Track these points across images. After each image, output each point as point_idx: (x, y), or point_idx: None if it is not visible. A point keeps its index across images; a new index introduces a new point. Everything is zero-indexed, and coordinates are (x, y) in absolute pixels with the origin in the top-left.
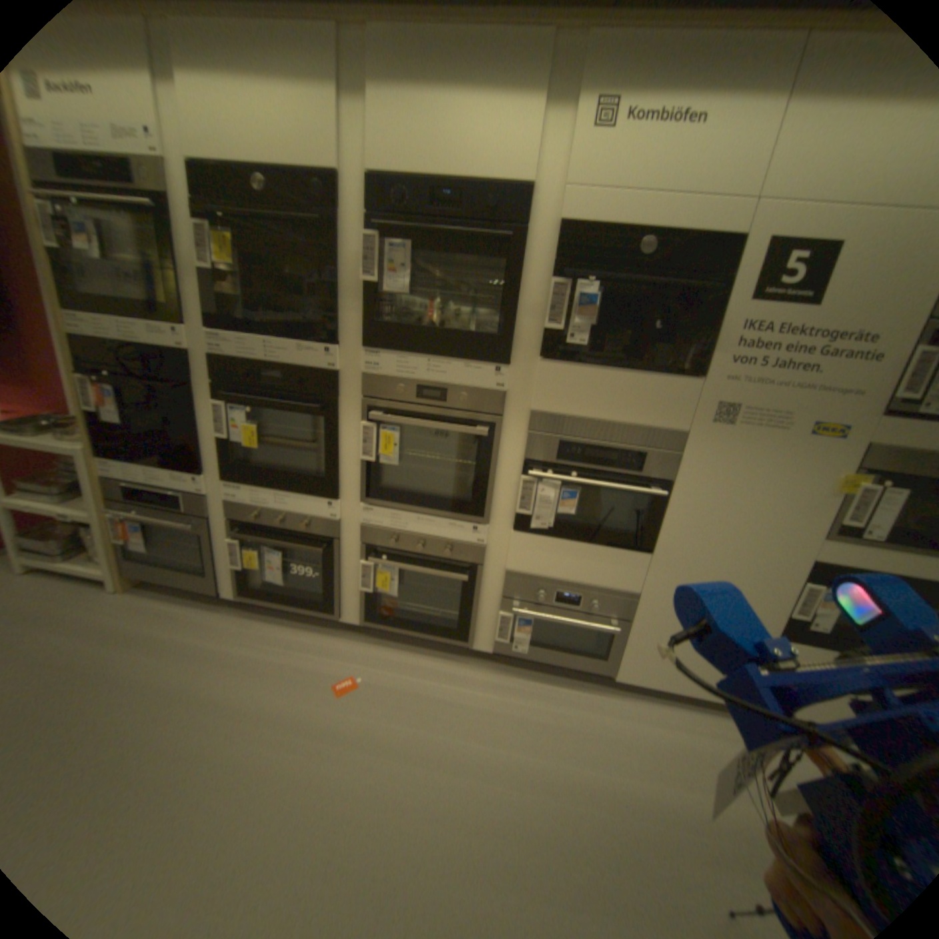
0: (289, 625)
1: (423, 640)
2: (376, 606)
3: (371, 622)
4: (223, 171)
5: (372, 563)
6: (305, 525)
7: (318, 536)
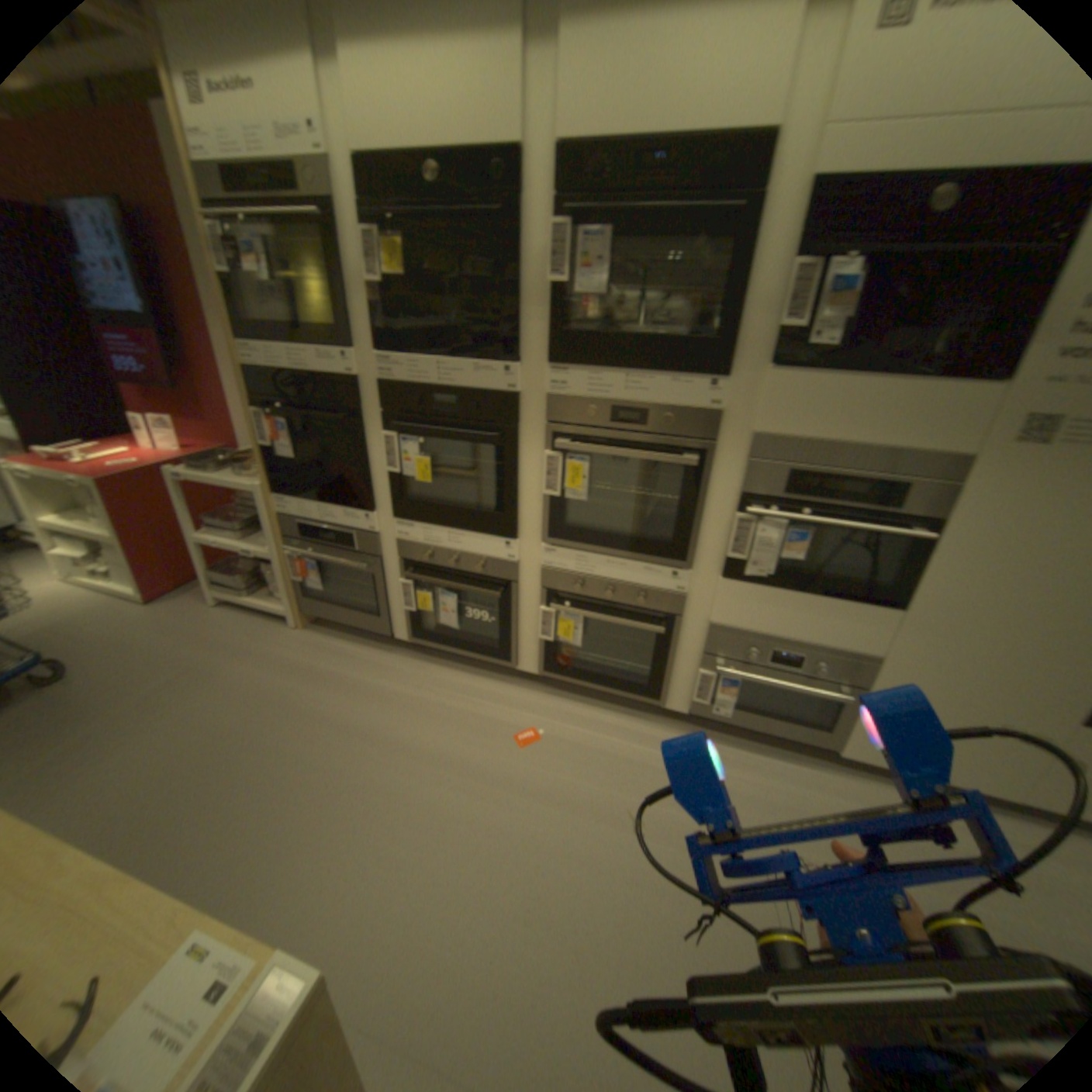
0: (463, 670)
1: (607, 694)
2: (556, 655)
3: (550, 671)
4: (389, 163)
5: (553, 609)
6: (481, 566)
7: (494, 578)
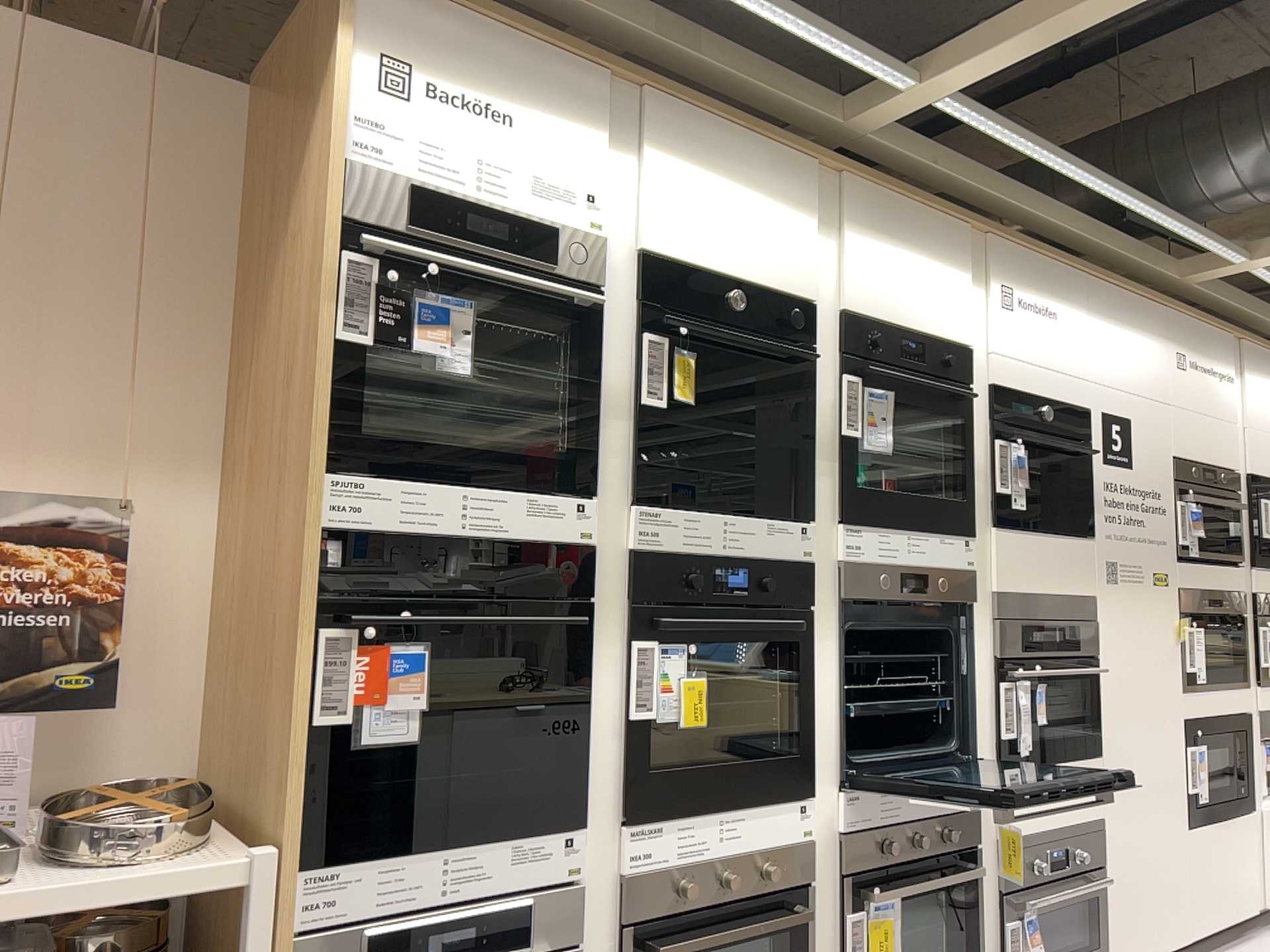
0: None
1: None
2: None
3: None
4: (691, 275)
5: (860, 907)
6: (773, 867)
7: (786, 884)
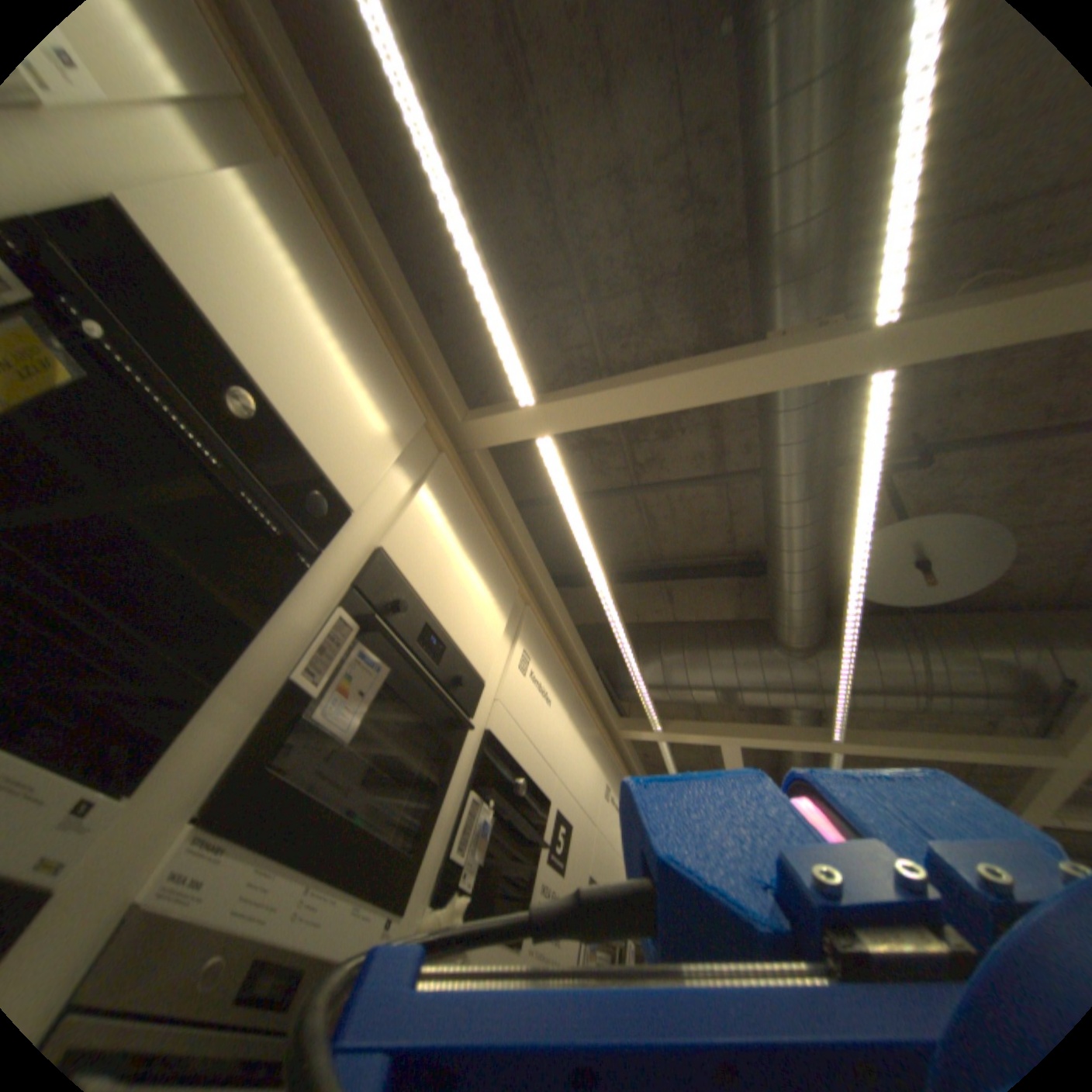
0: None
1: None
2: None
3: None
4: (182, 322)
5: None
6: None
7: None
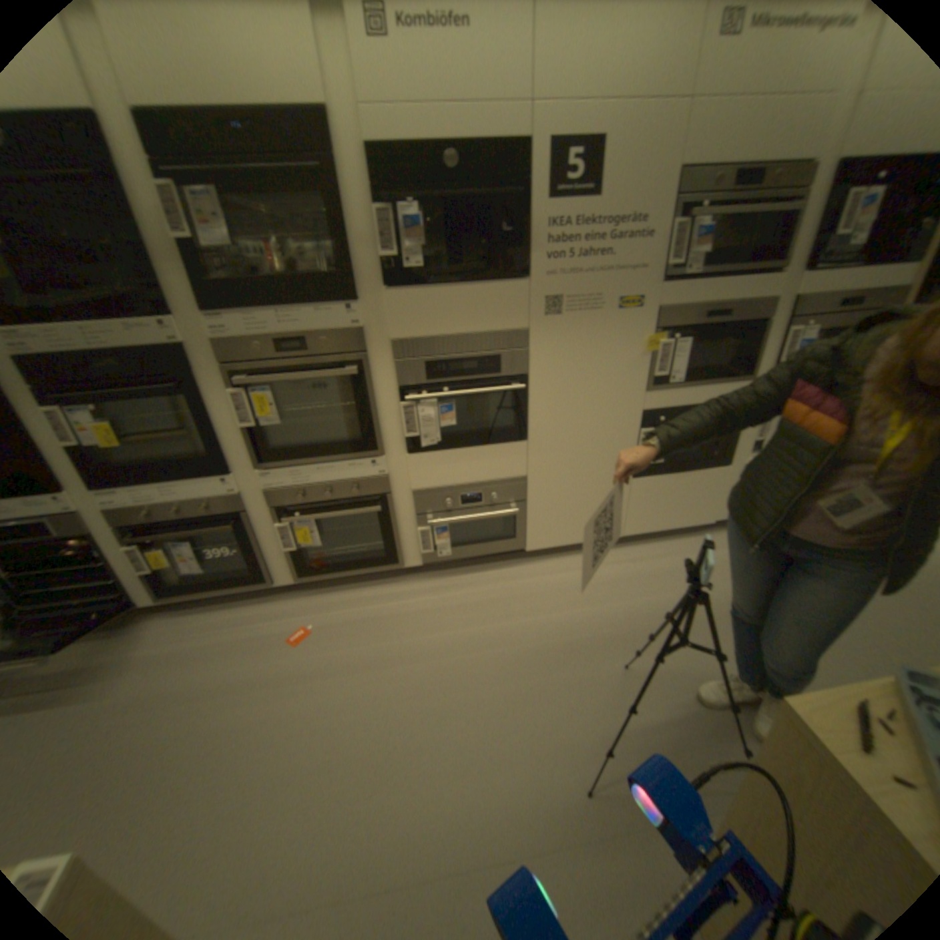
0: (221, 608)
1: (357, 575)
2: (302, 560)
3: (303, 575)
4: None
5: (285, 522)
6: (202, 508)
7: (220, 514)
